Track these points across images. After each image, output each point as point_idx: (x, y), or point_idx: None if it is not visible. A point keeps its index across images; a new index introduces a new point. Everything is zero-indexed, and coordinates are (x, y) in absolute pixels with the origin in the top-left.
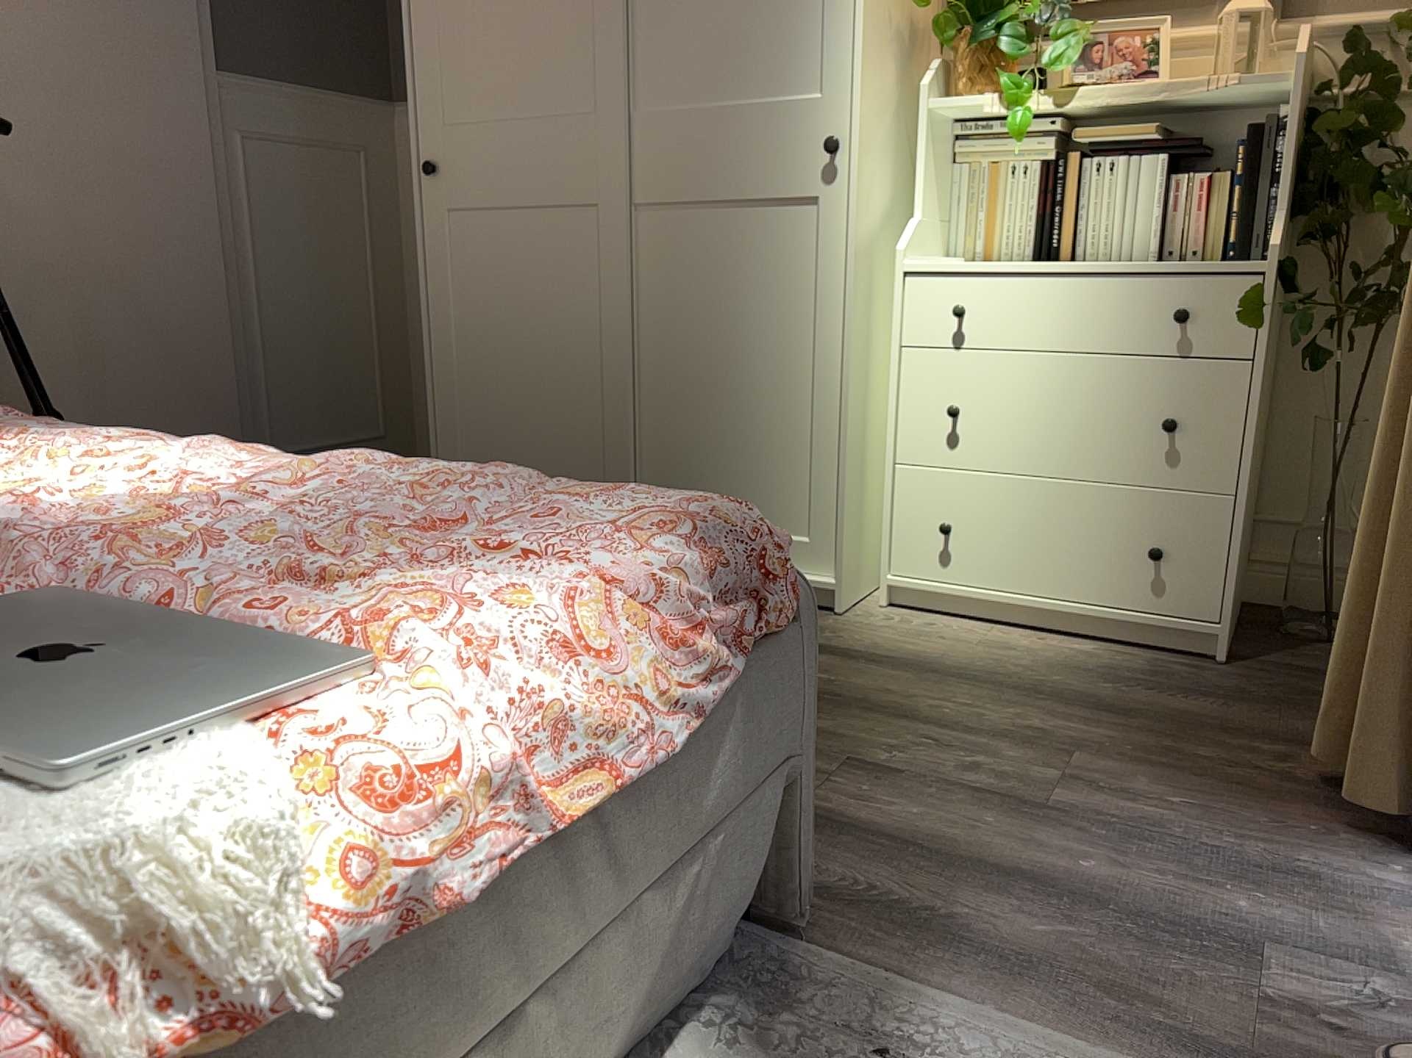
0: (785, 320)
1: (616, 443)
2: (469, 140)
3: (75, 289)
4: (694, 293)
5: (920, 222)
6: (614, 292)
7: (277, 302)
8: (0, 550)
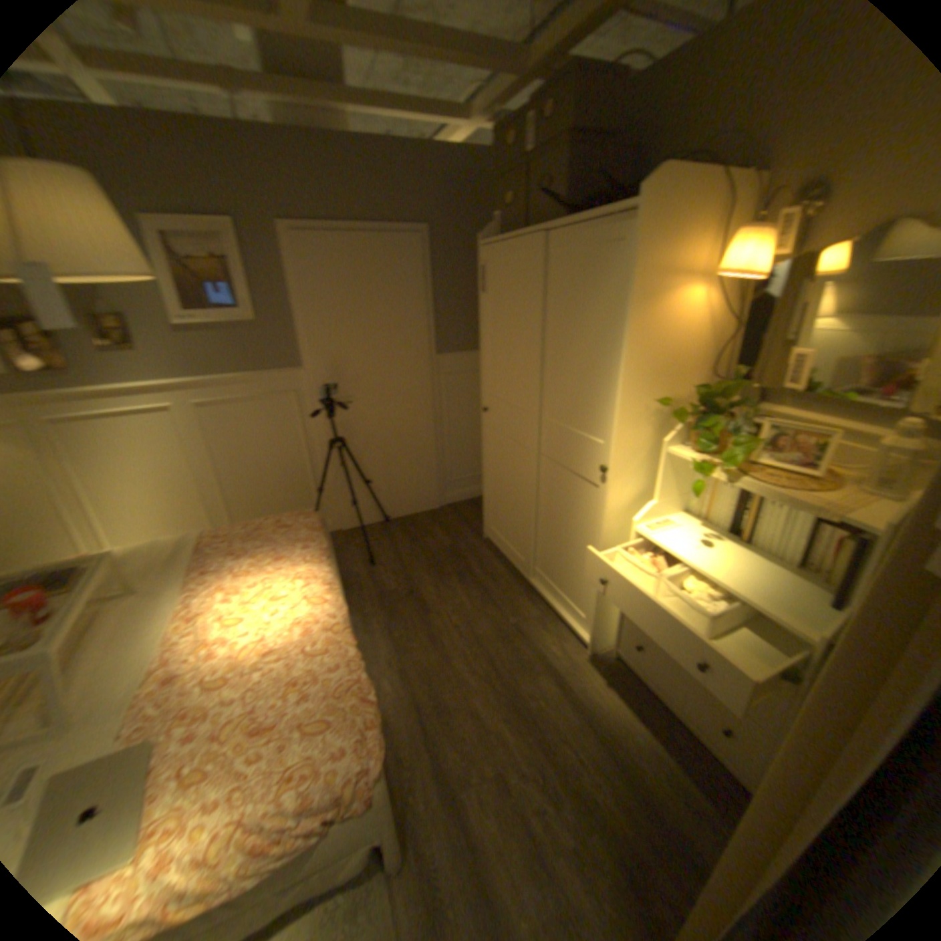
0: (583, 529)
1: (527, 540)
2: (494, 405)
3: (378, 439)
4: (555, 499)
5: (654, 505)
6: (529, 485)
7: (453, 431)
8: (194, 675)
